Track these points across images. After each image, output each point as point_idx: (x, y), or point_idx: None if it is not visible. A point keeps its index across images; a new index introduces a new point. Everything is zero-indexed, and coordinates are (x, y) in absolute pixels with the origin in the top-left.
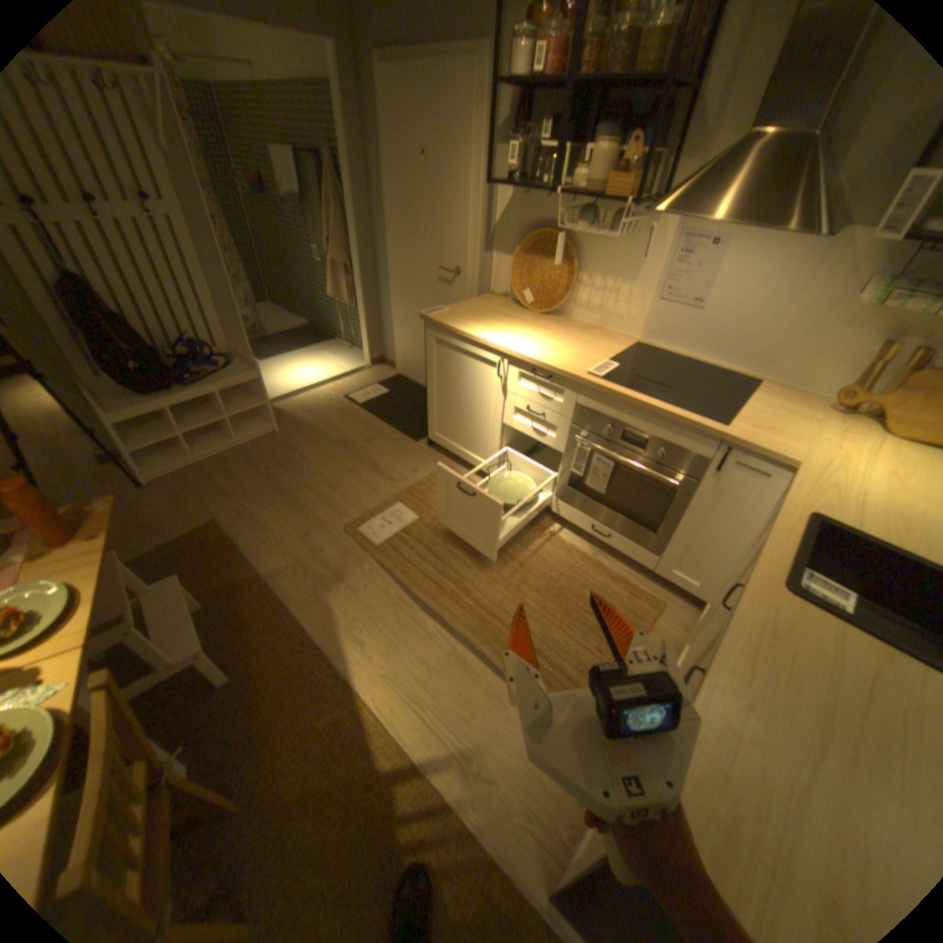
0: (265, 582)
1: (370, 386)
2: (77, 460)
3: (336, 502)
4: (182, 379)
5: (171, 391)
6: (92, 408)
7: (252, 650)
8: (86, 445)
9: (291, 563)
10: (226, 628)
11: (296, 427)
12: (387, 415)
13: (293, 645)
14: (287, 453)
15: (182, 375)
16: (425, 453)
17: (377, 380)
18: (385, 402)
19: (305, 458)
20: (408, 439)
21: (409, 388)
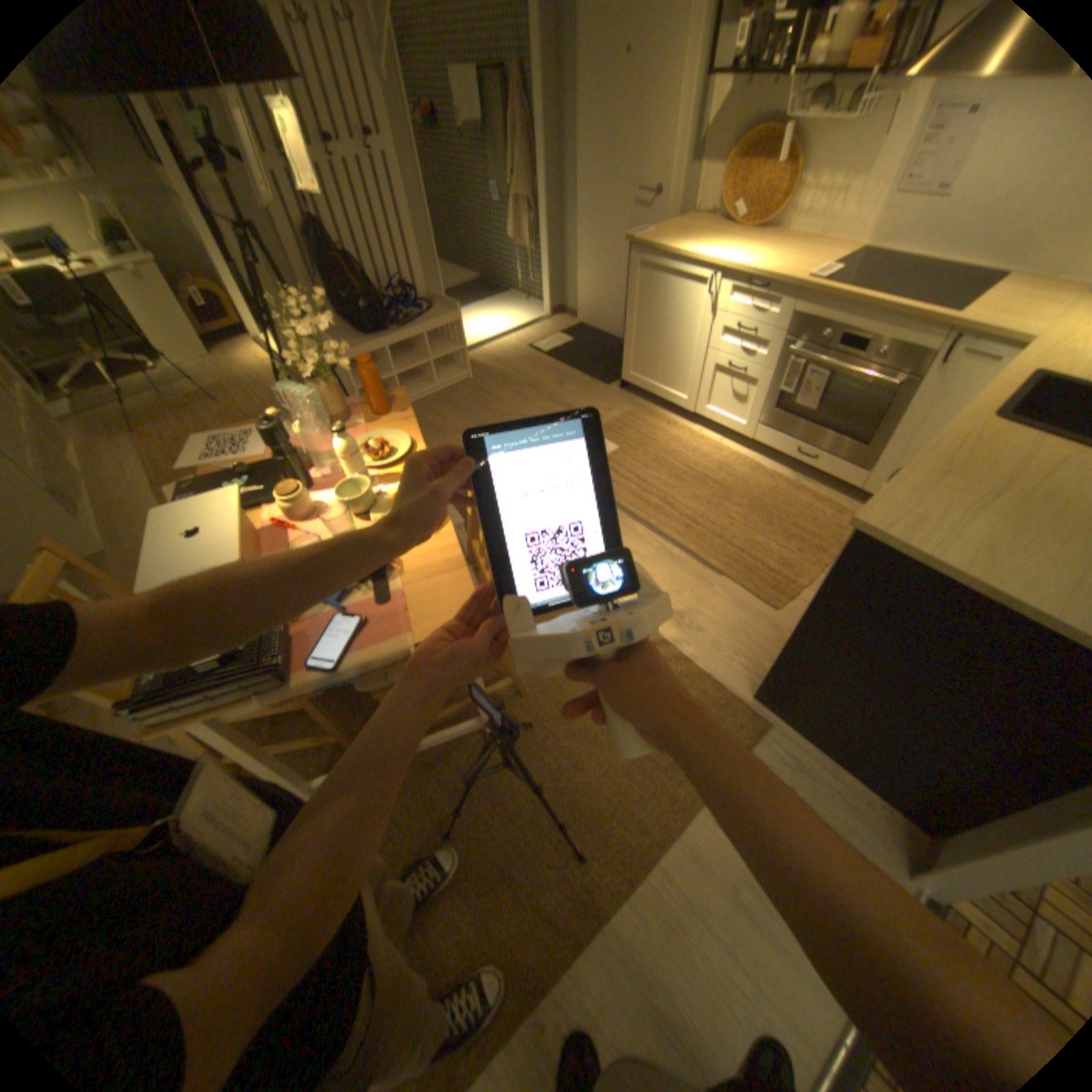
0: None
1: (552, 336)
2: None
3: None
4: (394, 321)
5: (388, 332)
6: None
7: None
8: None
9: None
10: None
11: (487, 375)
12: (573, 362)
13: None
14: (483, 397)
15: (393, 319)
16: (616, 395)
17: (559, 329)
18: (570, 350)
19: (501, 401)
20: (598, 383)
21: (592, 336)
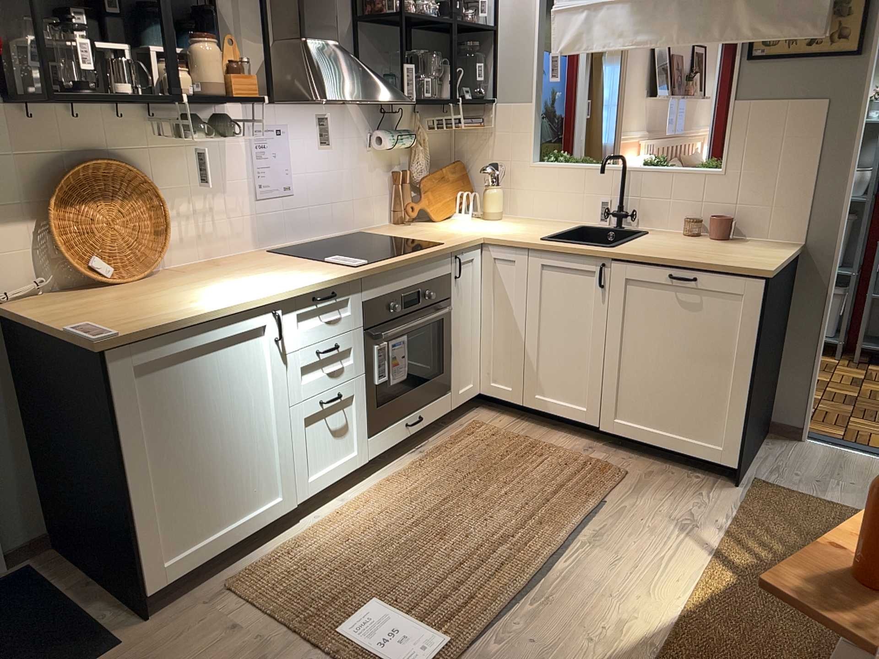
0: None
1: None
2: None
3: None
4: None
5: None
6: None
7: None
8: None
9: None
10: None
11: None
12: None
13: None
14: None
15: None
16: (170, 623)
17: None
18: None
19: None
20: None
21: None
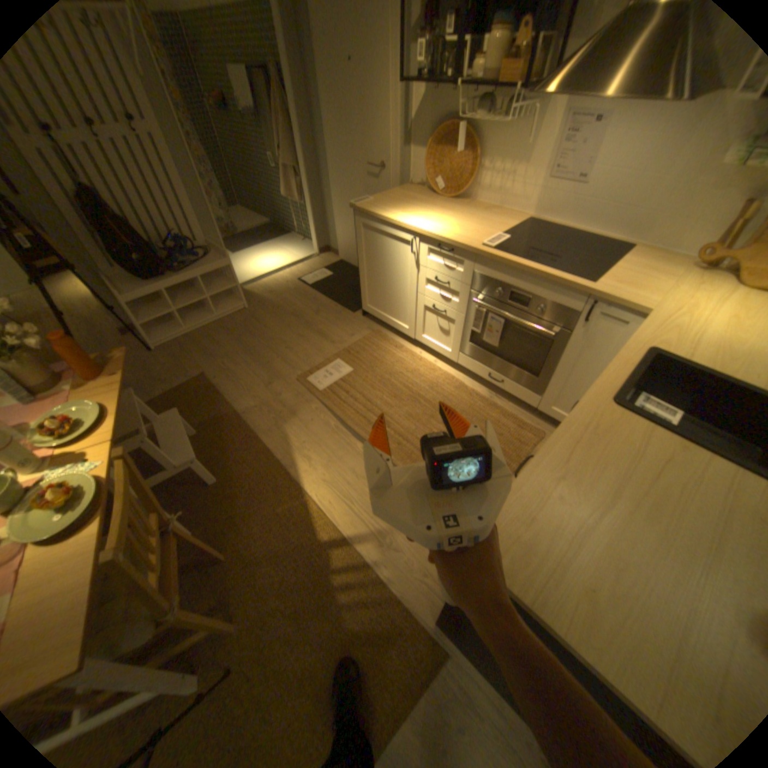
0: (240, 416)
1: (318, 270)
2: (106, 332)
3: (291, 359)
4: (172, 267)
5: (165, 276)
6: (111, 291)
7: (231, 461)
8: (110, 321)
9: (258, 403)
10: (213, 446)
11: (261, 304)
12: (330, 293)
13: (259, 458)
14: (254, 324)
15: (172, 264)
16: (359, 321)
17: (324, 265)
18: (330, 282)
19: (267, 327)
20: (347, 310)
21: (348, 270)
